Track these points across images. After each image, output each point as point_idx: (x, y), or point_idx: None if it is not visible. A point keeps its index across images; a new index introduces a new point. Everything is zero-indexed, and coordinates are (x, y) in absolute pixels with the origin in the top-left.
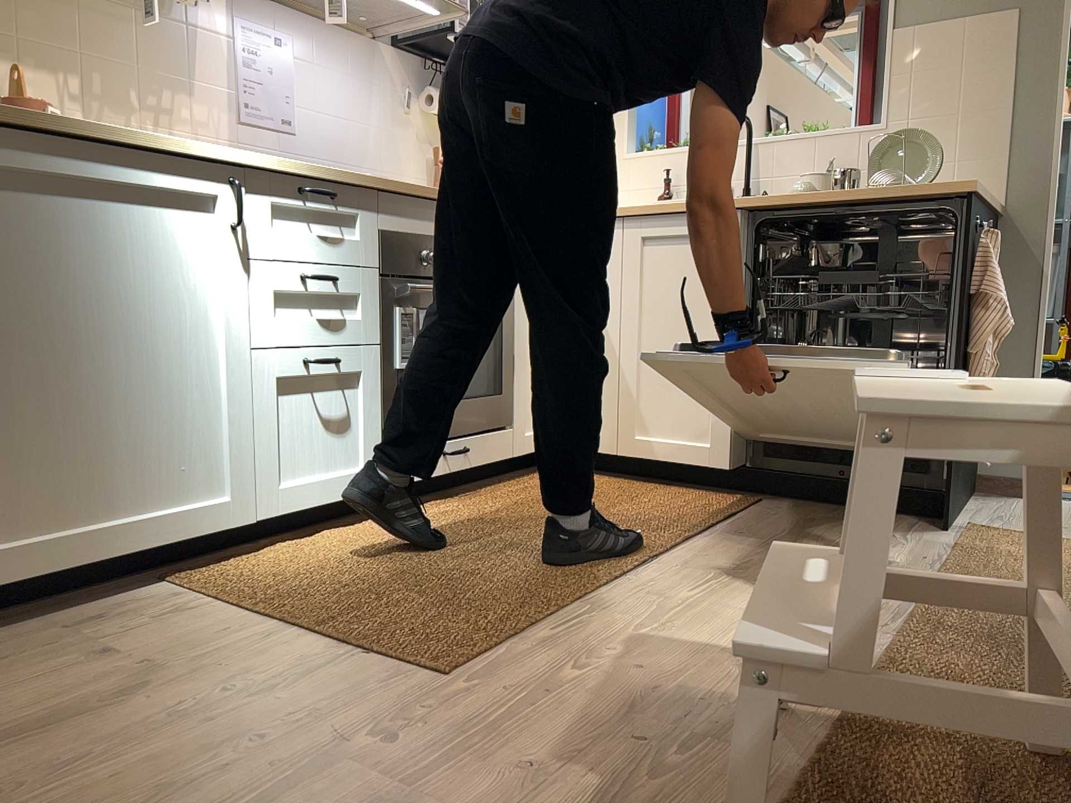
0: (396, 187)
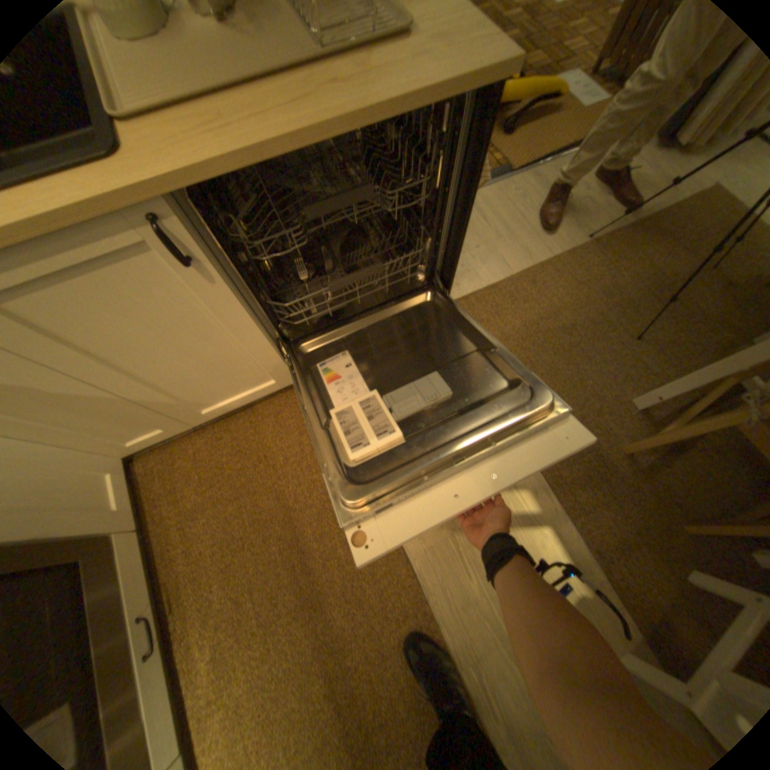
0: None
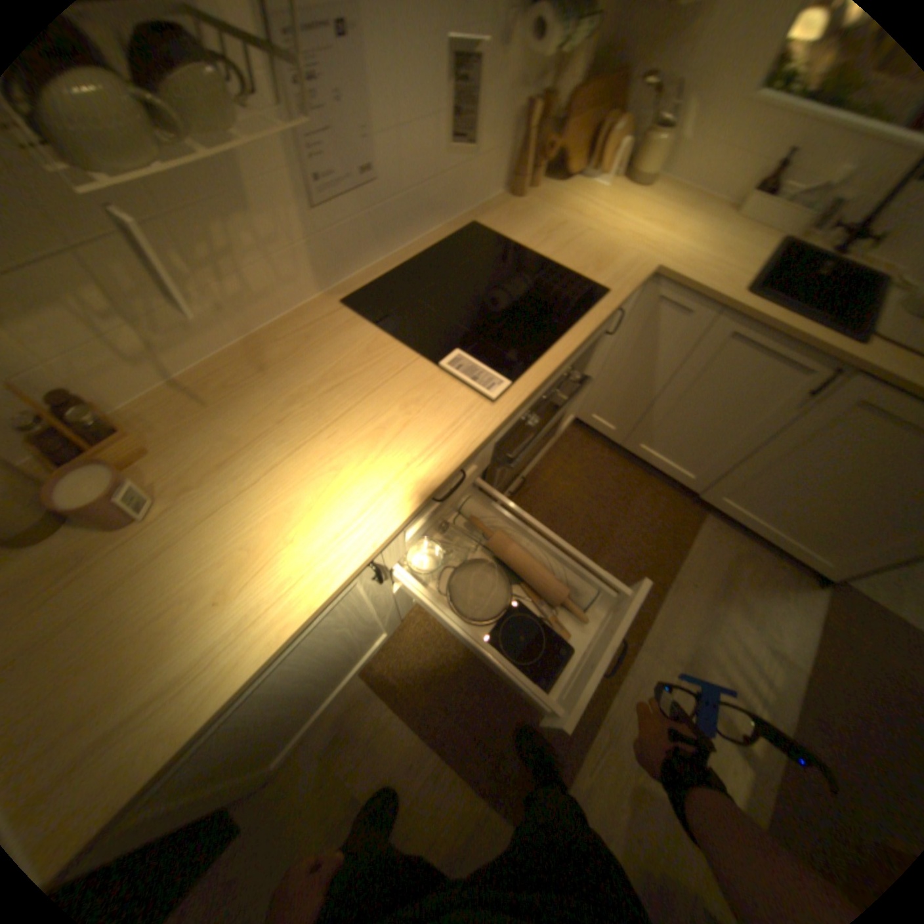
0: (520, 407)
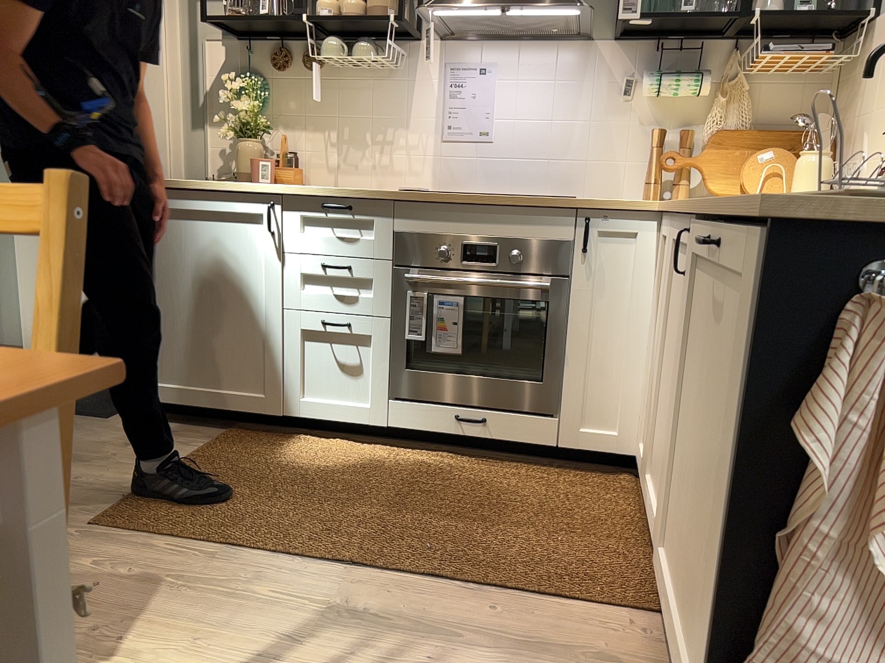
0: (407, 198)
